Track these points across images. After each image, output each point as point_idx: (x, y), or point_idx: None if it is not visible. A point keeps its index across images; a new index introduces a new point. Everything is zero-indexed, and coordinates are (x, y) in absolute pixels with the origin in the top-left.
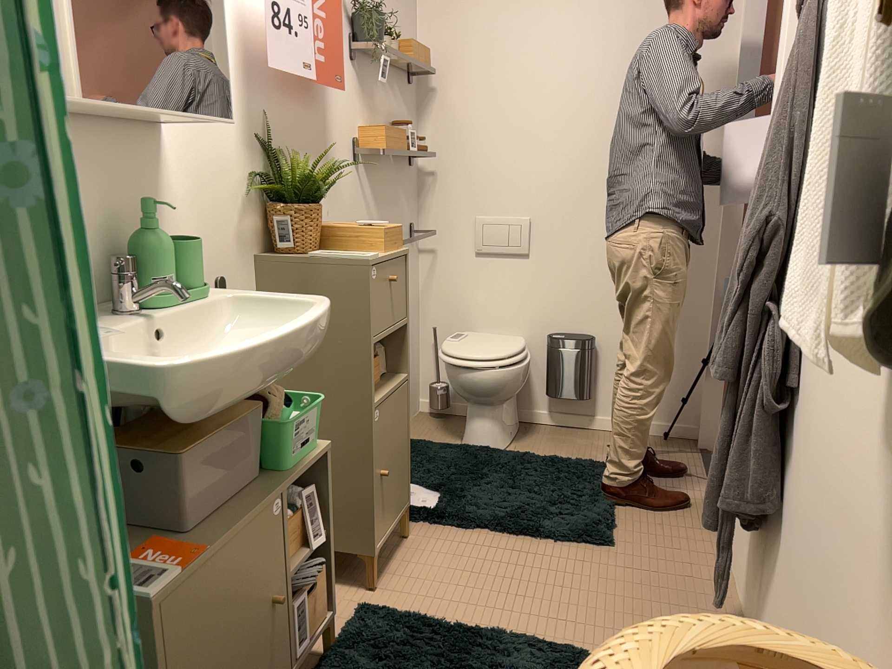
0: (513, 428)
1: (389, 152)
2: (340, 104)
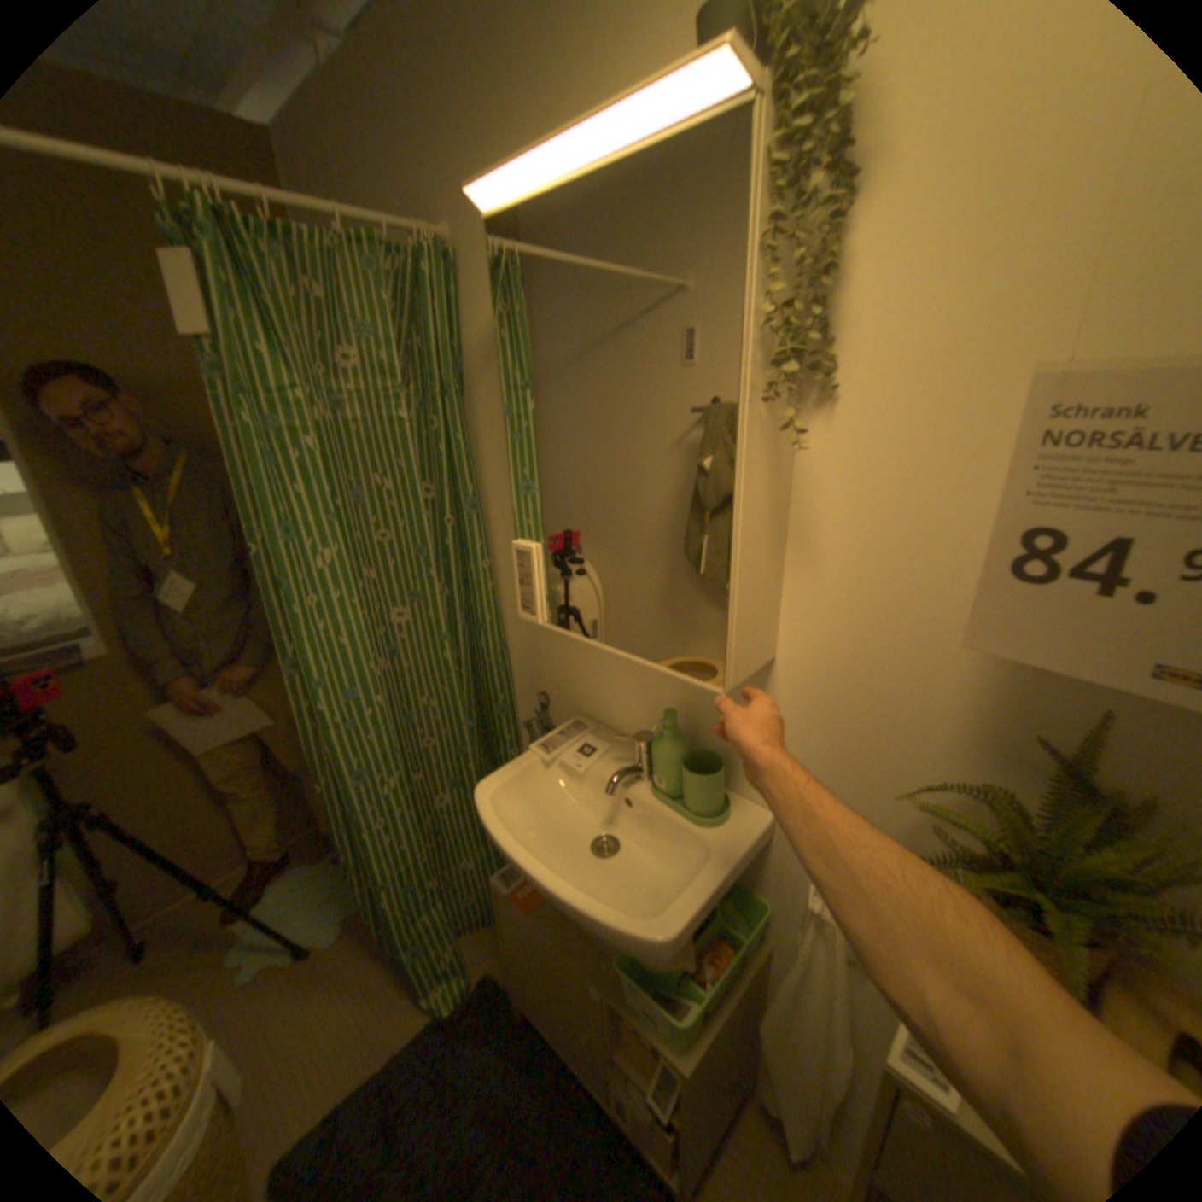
0: None
1: None
2: None
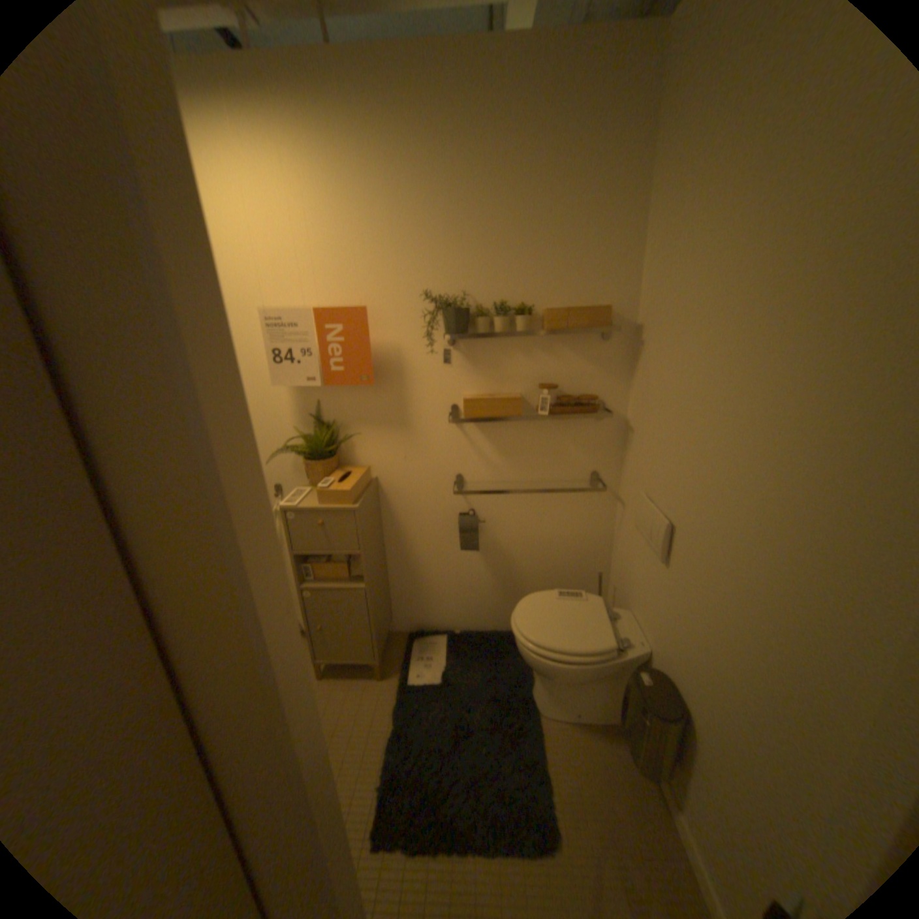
0: (587, 713)
1: (466, 414)
2: (419, 376)
